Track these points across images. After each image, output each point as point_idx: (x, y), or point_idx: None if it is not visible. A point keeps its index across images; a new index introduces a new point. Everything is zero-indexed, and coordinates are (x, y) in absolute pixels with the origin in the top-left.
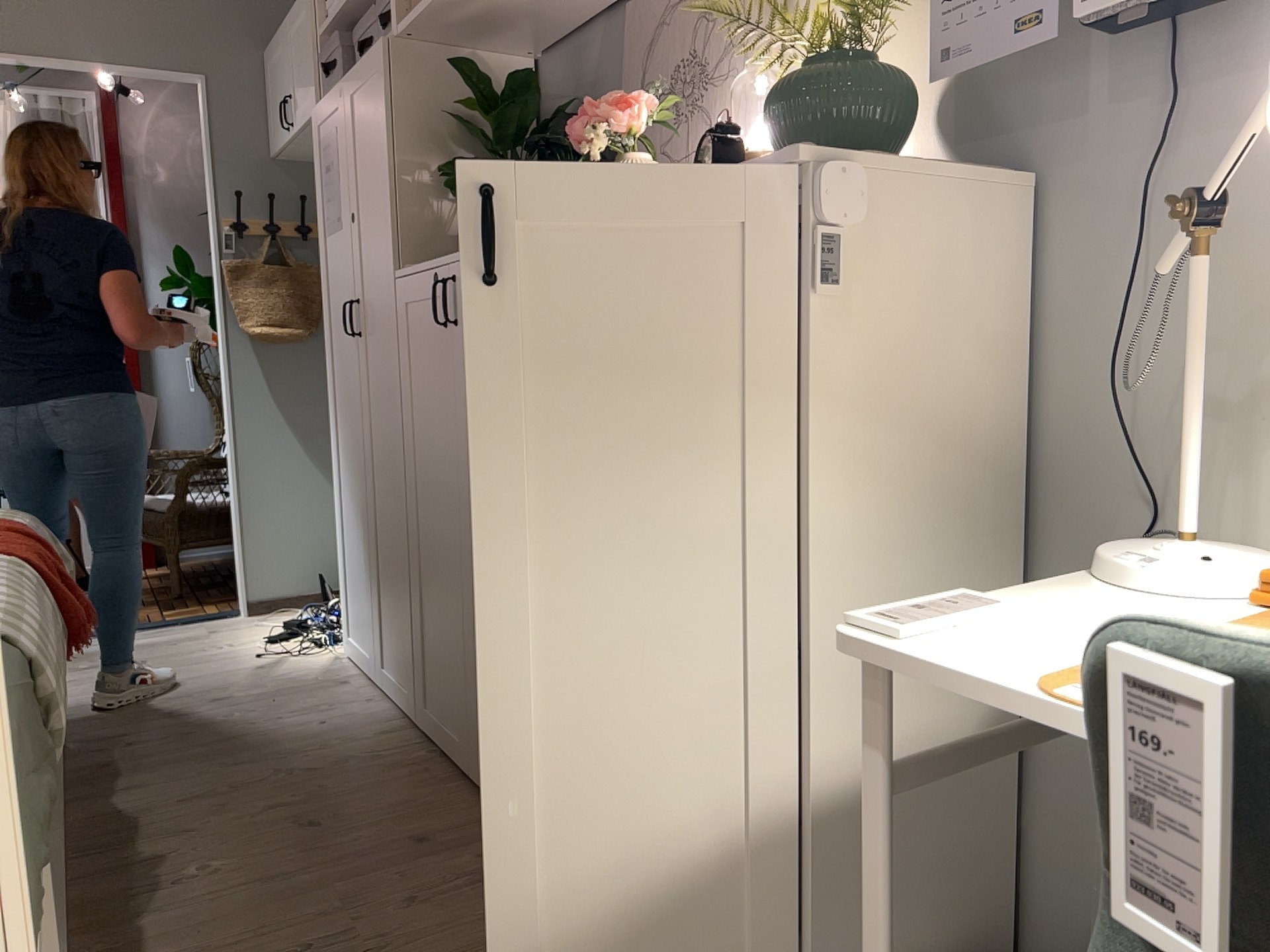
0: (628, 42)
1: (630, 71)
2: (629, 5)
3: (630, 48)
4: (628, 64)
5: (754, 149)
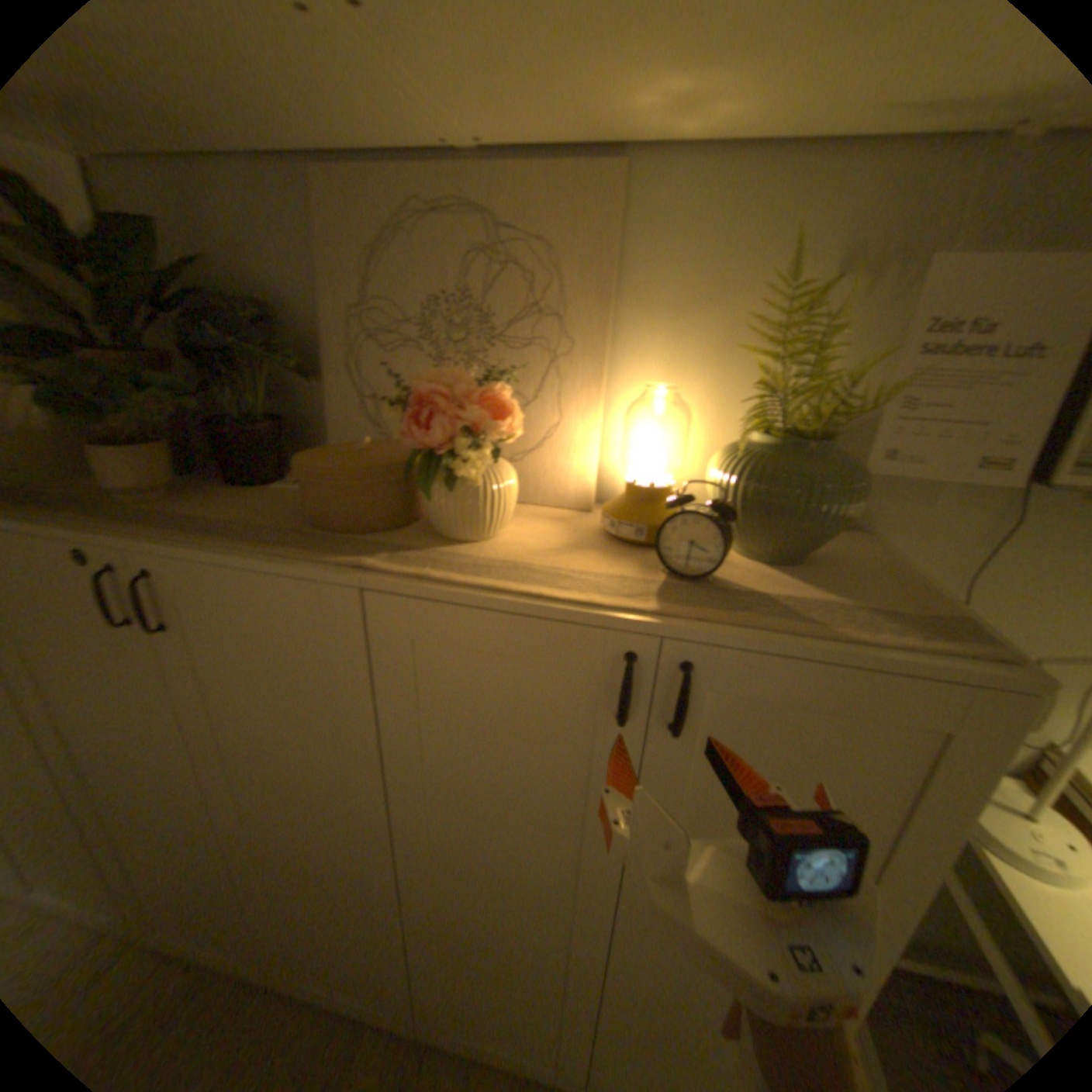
0: (318, 222)
1: (313, 256)
2: (301, 163)
3: (309, 225)
4: (320, 253)
5: (641, 472)
